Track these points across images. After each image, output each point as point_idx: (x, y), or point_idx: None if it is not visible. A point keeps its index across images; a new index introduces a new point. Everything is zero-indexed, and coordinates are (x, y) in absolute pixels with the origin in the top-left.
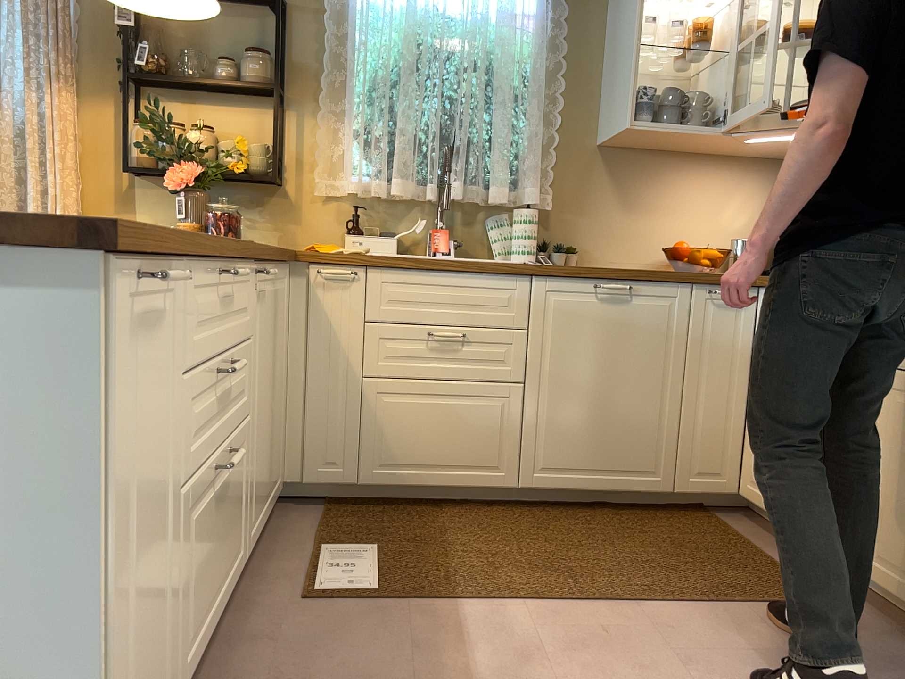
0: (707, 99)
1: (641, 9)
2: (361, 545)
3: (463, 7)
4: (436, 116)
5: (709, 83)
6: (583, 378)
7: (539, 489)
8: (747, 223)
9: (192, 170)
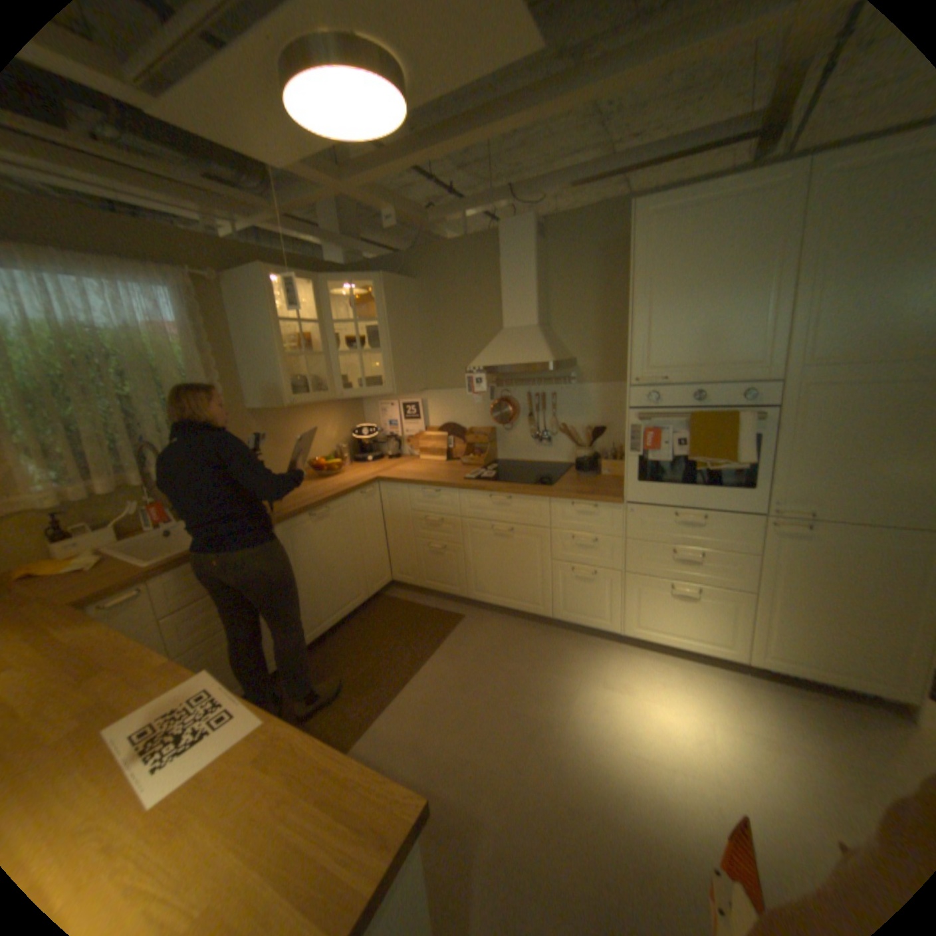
0: (316, 381)
1: (271, 333)
2: None
3: (100, 320)
4: (112, 419)
5: (308, 367)
6: (315, 571)
7: (309, 644)
8: (336, 435)
9: None
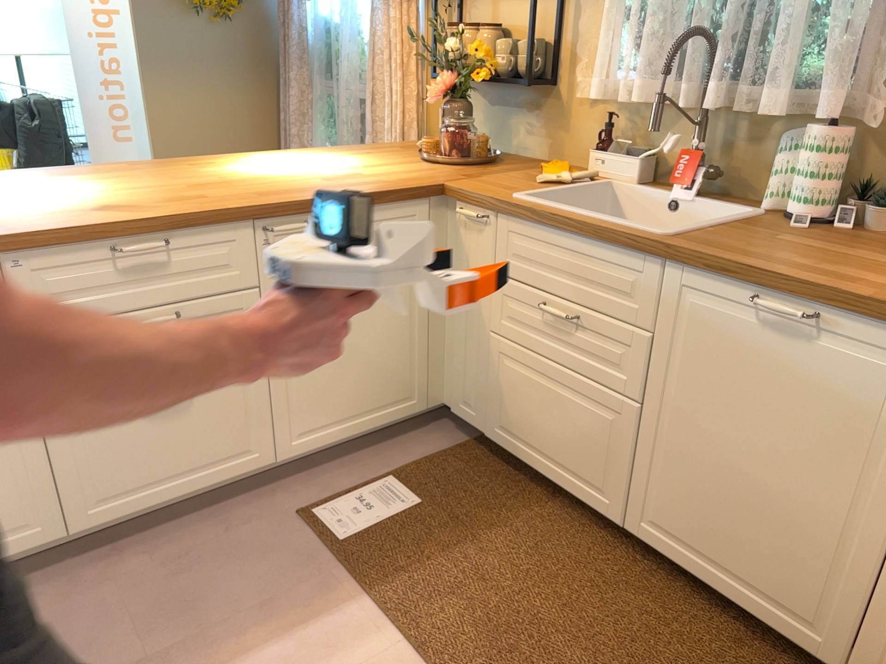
0: None
1: None
2: (416, 493)
3: None
4: None
5: None
6: (717, 431)
7: (645, 542)
8: None
9: (441, 82)
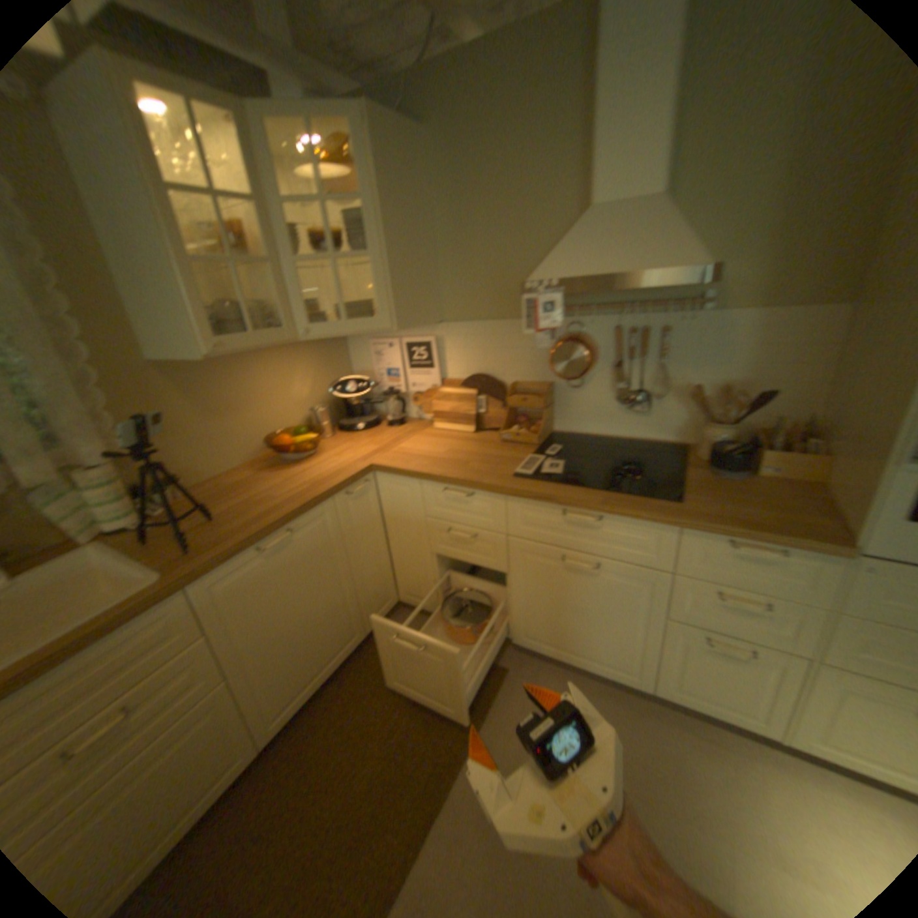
0: (265, 308)
1: (157, 211)
2: None
3: None
4: None
5: (252, 283)
6: (279, 628)
7: (278, 733)
8: (312, 390)
9: None
